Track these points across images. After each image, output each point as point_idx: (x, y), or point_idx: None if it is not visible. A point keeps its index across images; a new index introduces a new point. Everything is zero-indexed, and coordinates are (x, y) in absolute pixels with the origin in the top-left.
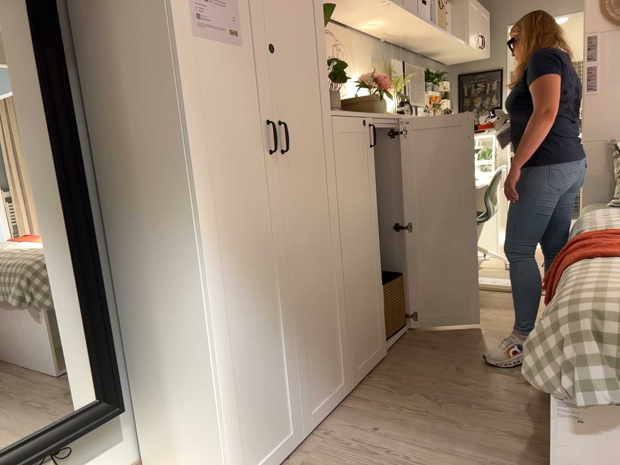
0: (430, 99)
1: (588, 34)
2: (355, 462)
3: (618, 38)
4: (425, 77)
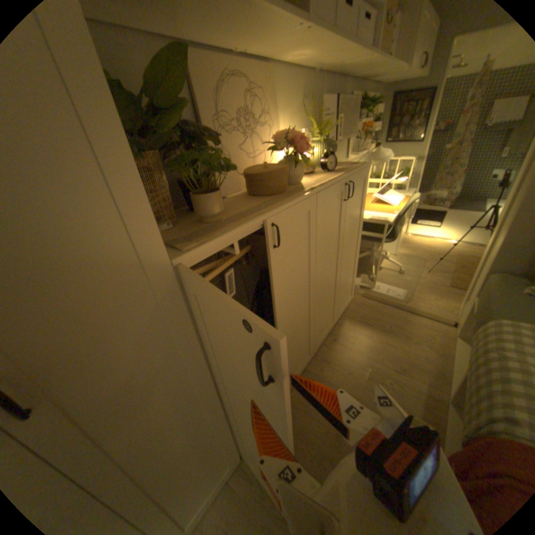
0: (364, 124)
1: None
2: None
3: None
4: (362, 102)
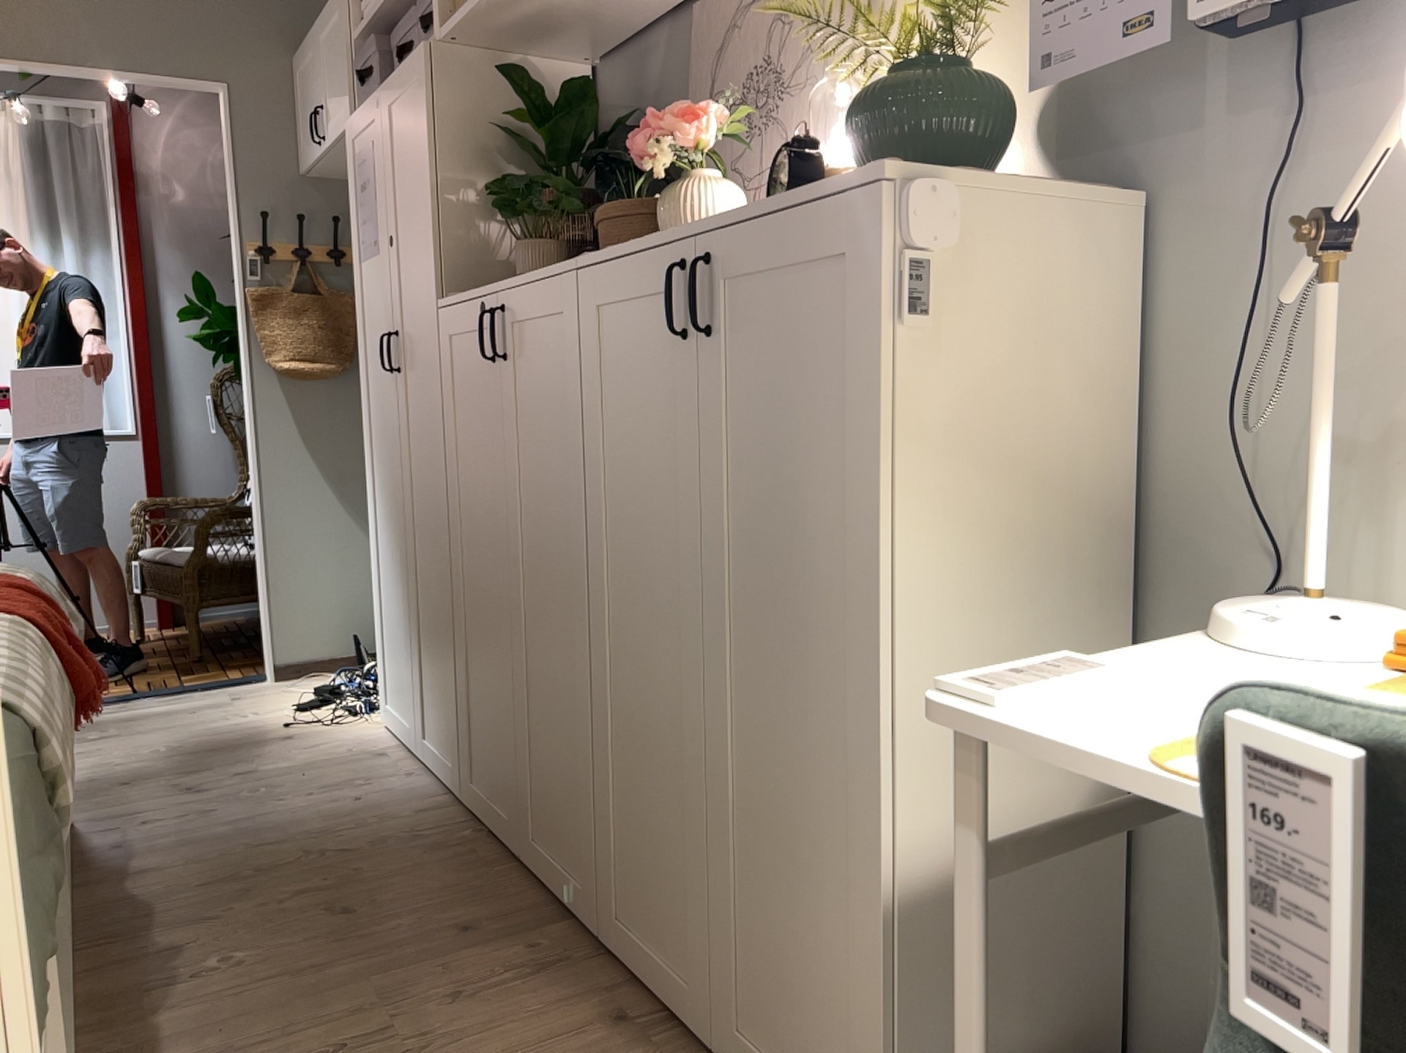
0: None
1: None
2: (339, 780)
3: None
4: None
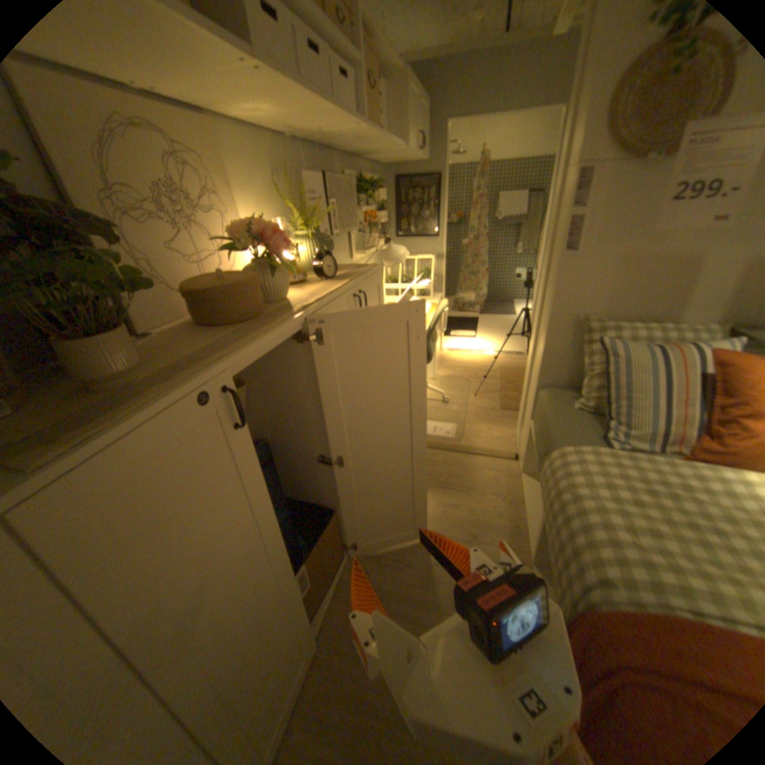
0: (365, 213)
1: (583, 162)
2: None
3: (622, 174)
4: (358, 185)
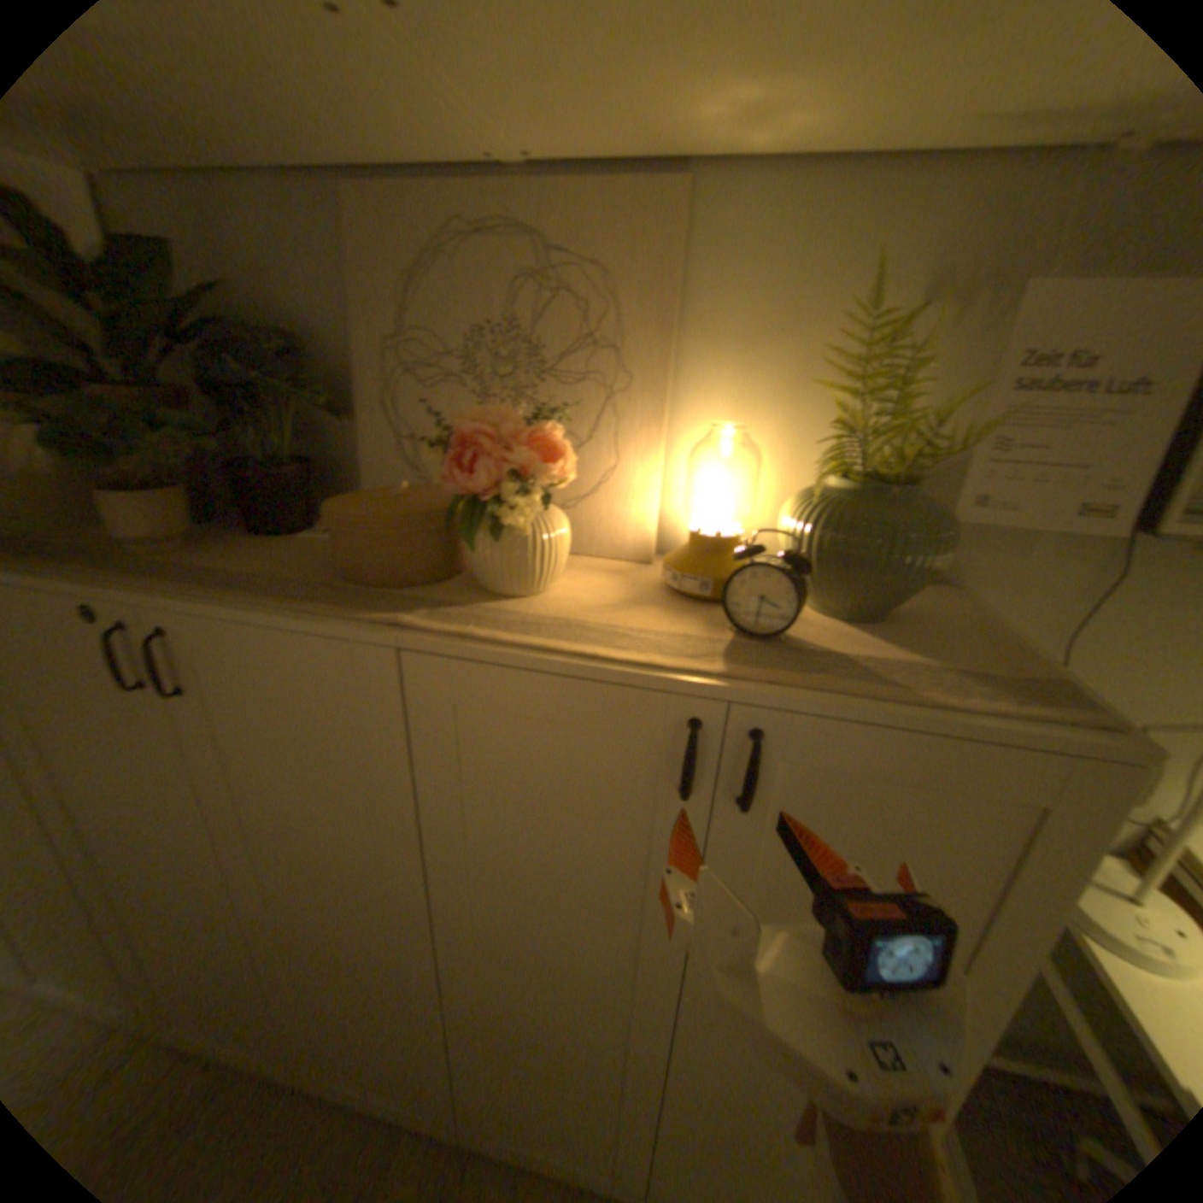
0: None
1: None
2: None
3: None
4: None
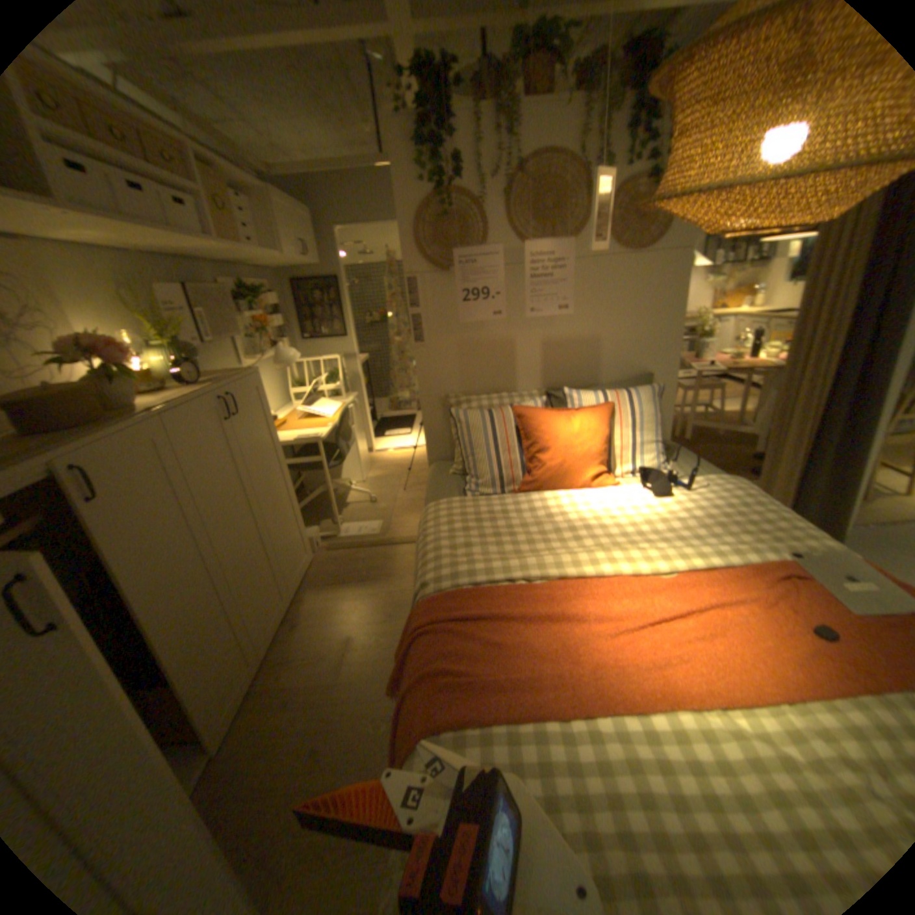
0: (252, 317)
1: (406, 273)
2: None
3: (437, 281)
4: (236, 290)
